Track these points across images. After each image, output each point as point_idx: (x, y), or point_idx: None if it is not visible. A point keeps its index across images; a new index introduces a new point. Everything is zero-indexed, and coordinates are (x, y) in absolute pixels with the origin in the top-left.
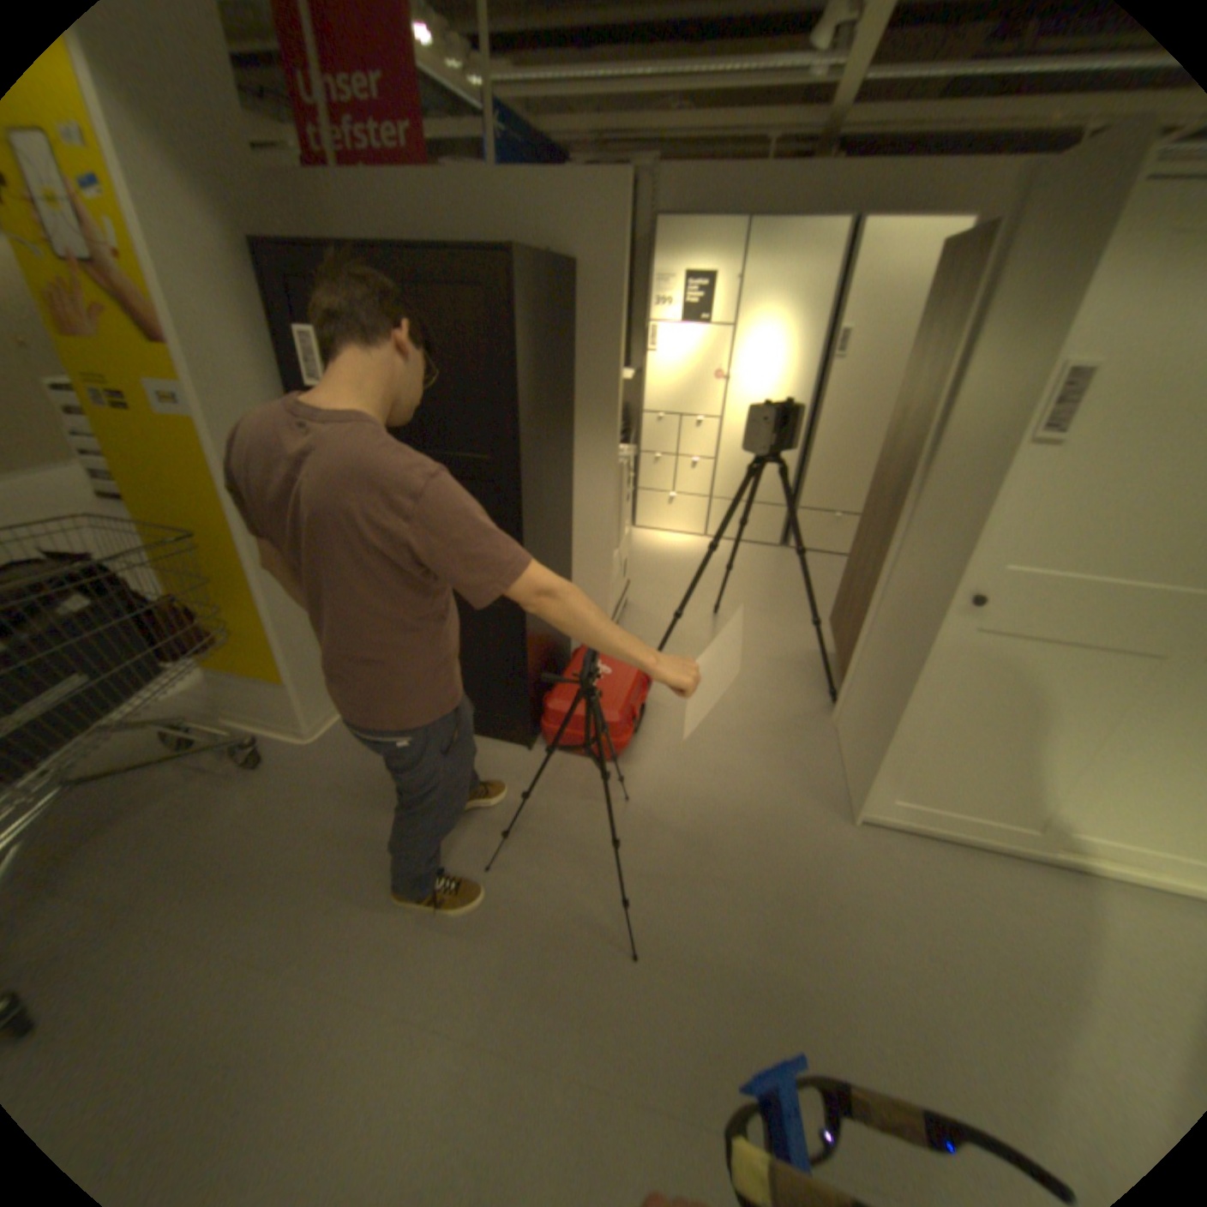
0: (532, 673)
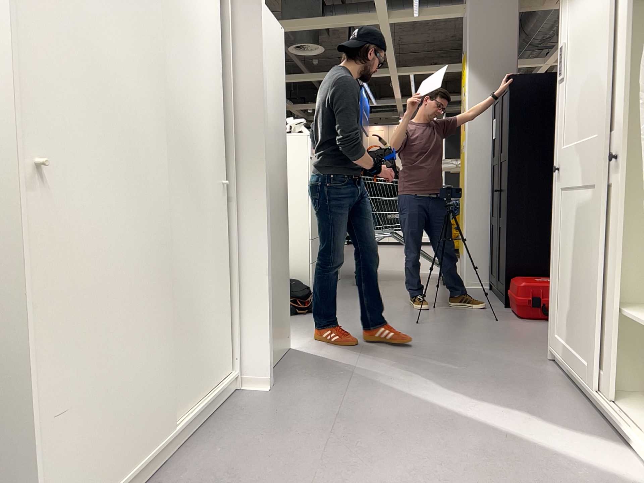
0: (503, 257)
